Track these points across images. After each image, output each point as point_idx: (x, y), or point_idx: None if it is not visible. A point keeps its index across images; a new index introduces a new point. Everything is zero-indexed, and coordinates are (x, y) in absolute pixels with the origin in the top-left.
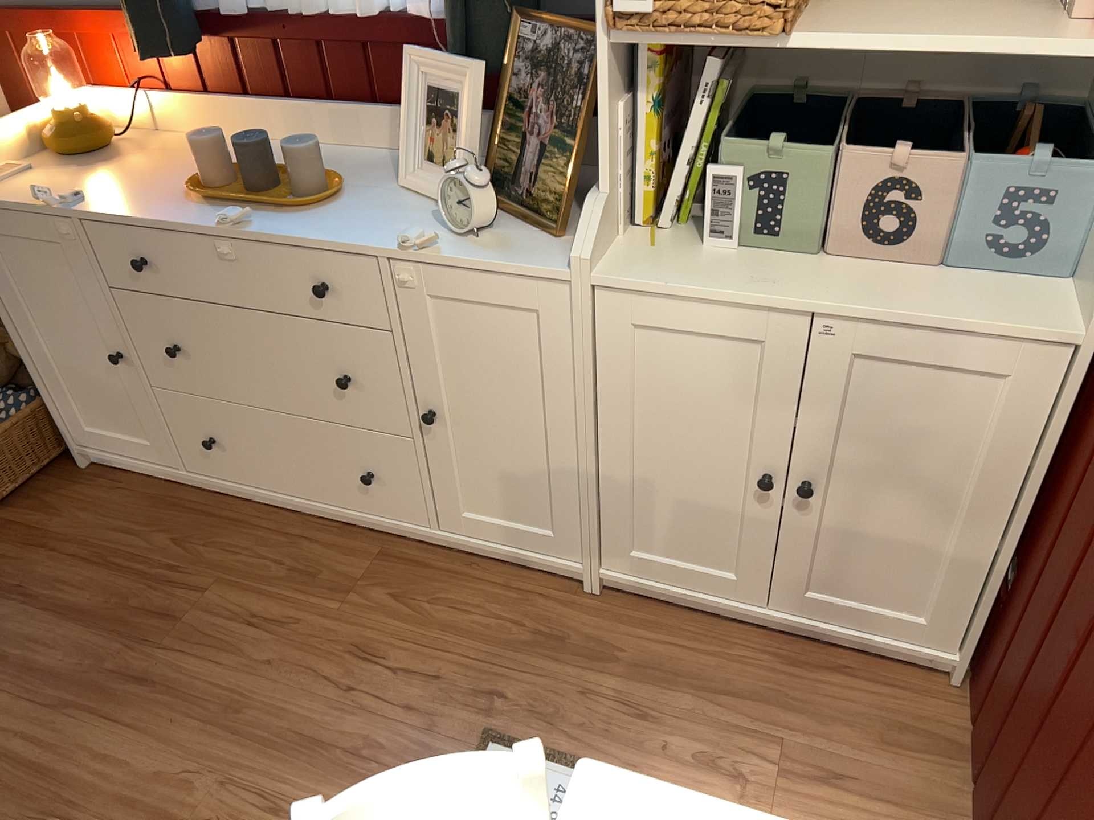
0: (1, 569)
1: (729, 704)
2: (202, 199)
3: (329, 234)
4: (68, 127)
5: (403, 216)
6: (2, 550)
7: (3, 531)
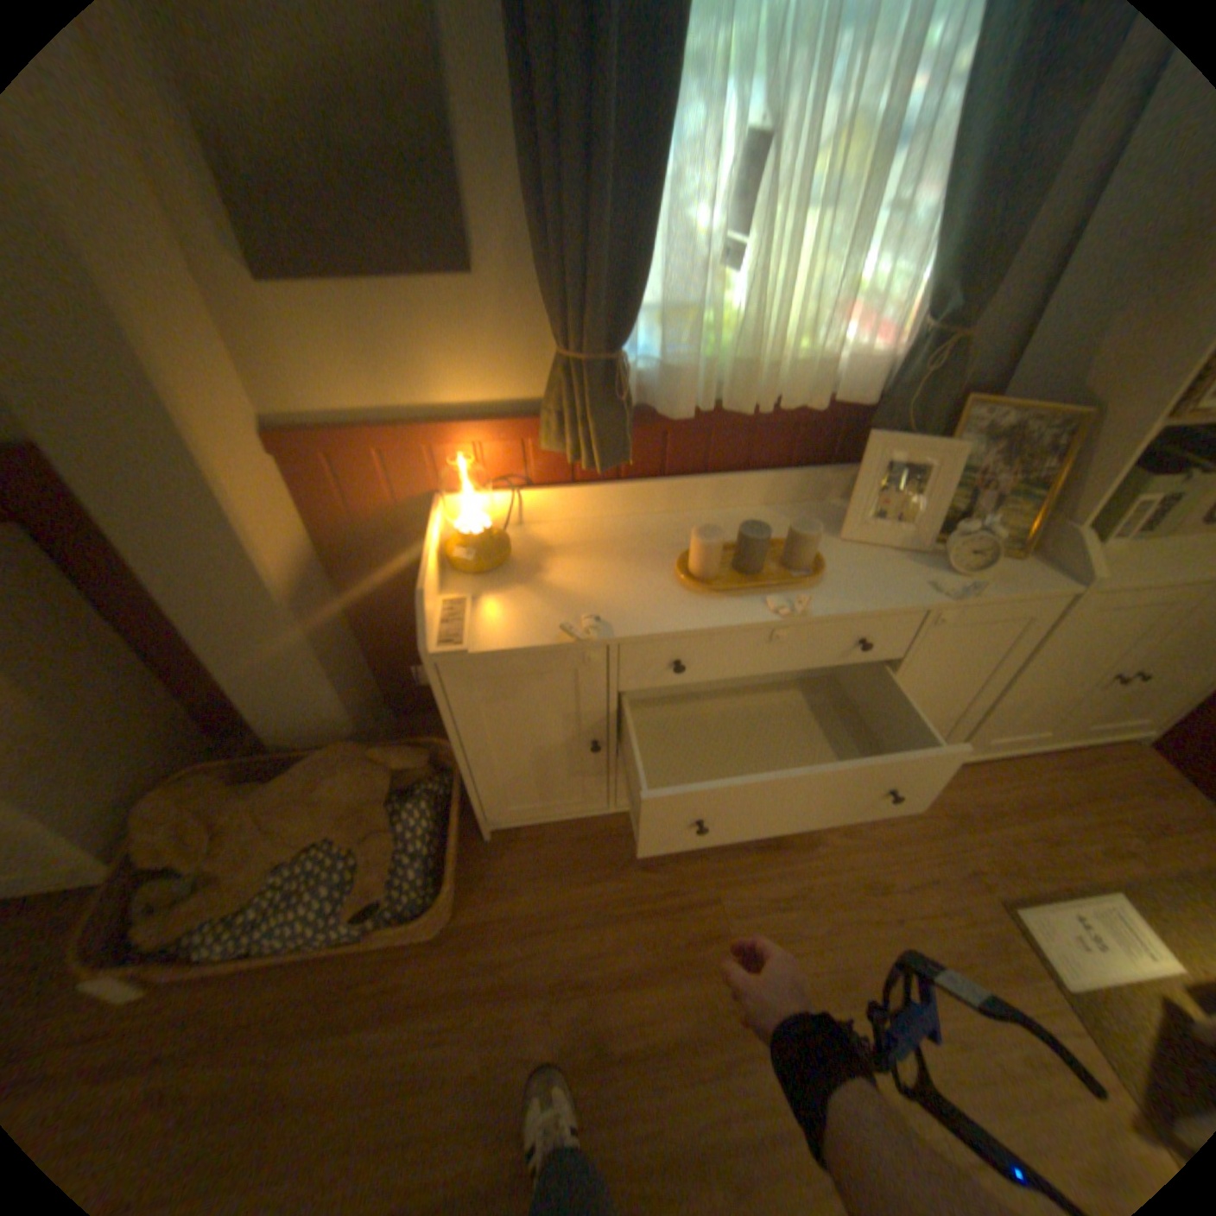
0: (516, 987)
1: (1085, 815)
2: (696, 588)
3: (870, 598)
4: (474, 541)
5: (885, 565)
6: (493, 967)
7: (472, 948)
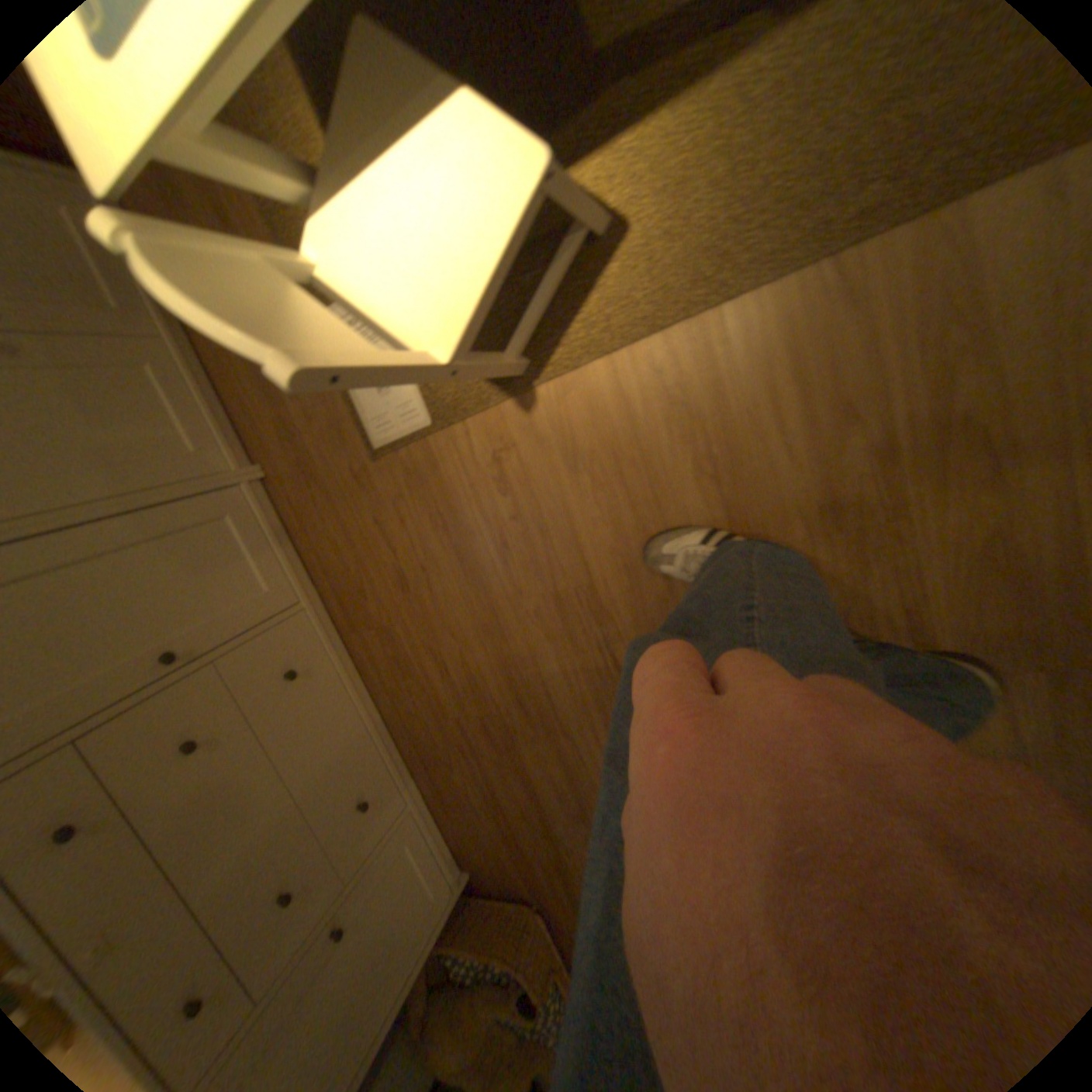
0: (547, 864)
1: None
2: None
3: None
4: None
5: None
6: (539, 876)
7: (531, 888)
